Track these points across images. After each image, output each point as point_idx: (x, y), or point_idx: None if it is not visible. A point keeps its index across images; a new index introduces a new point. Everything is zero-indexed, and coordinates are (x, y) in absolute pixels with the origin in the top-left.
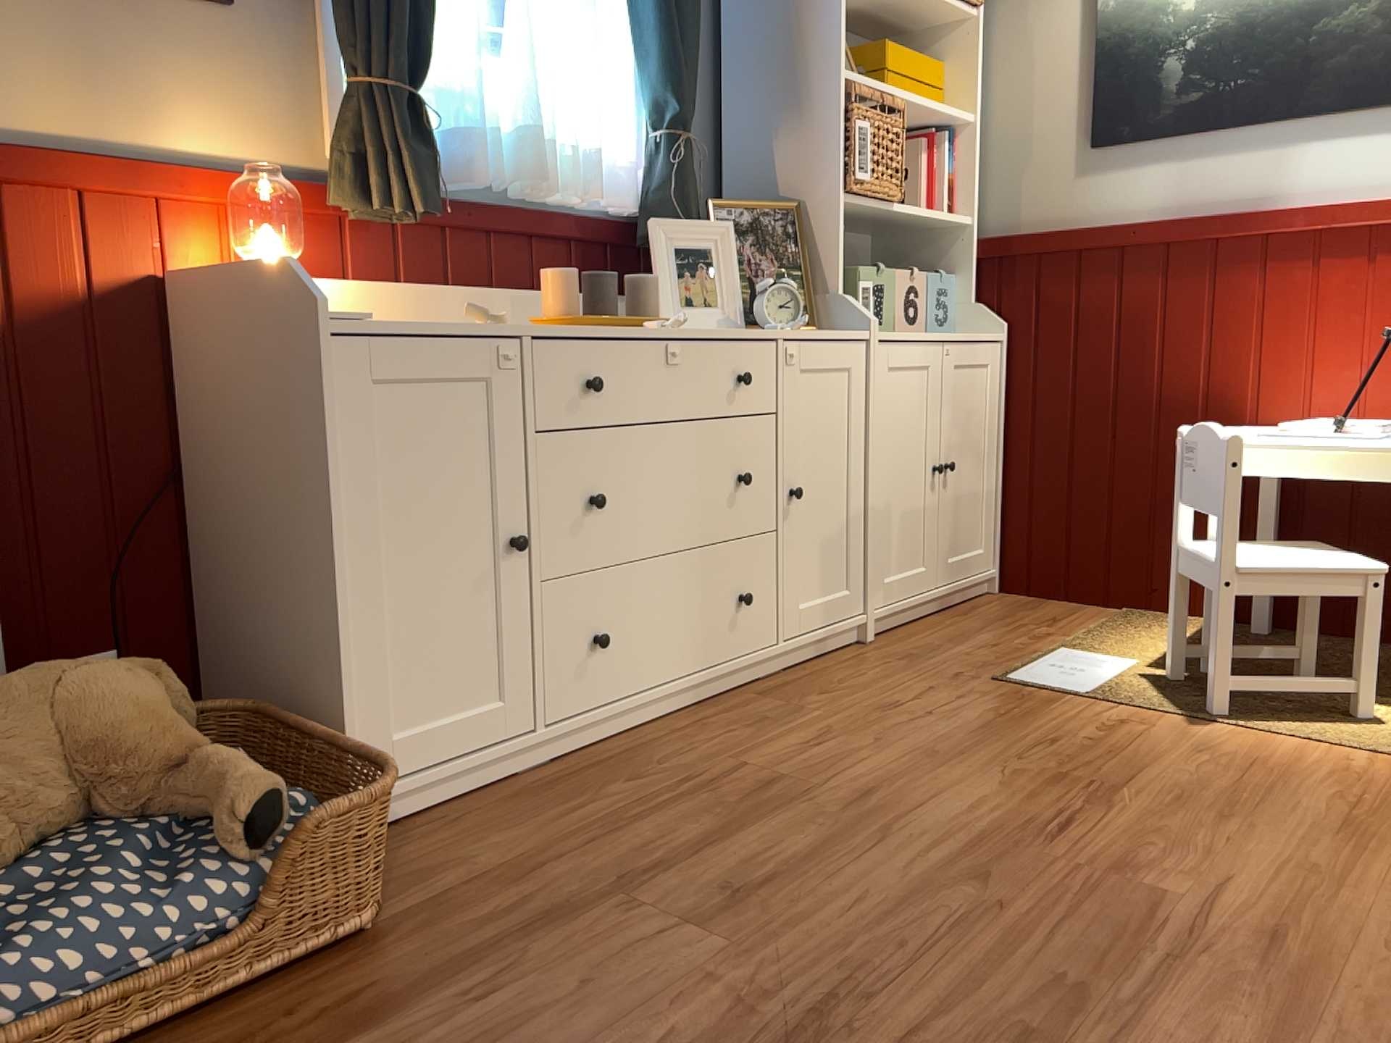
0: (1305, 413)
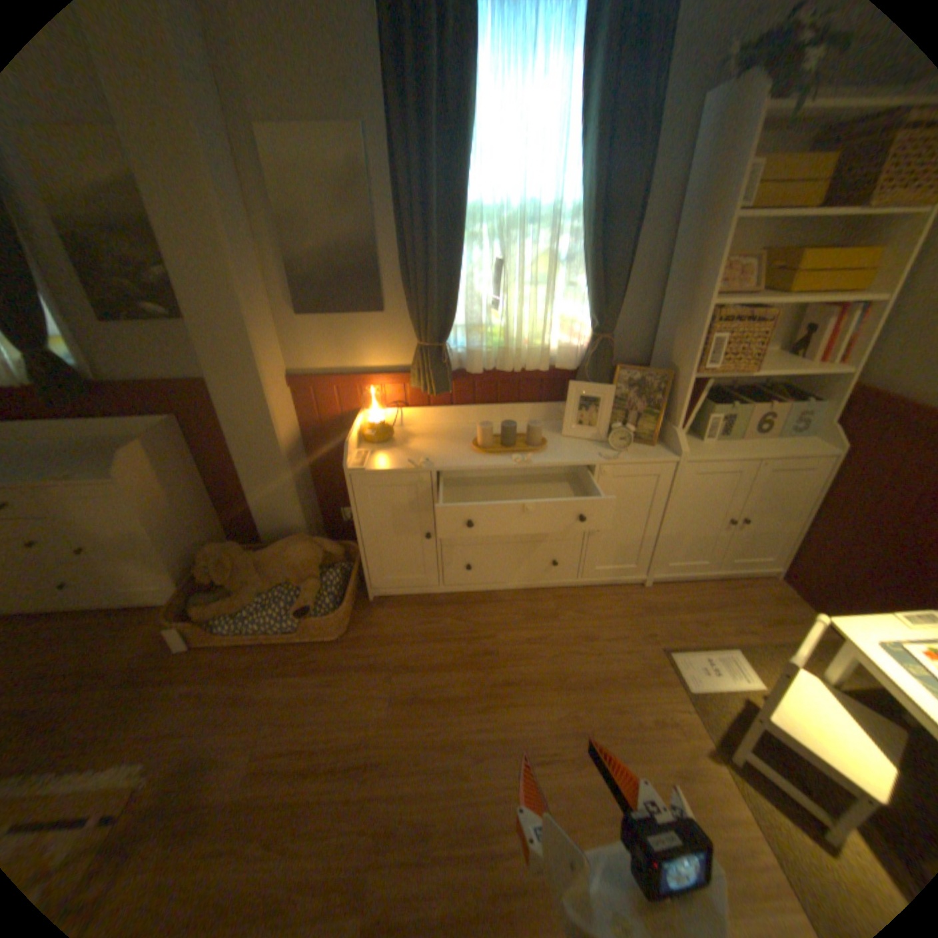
0: None
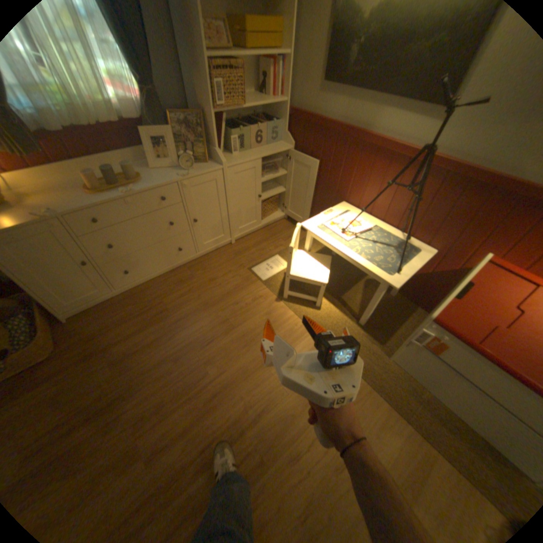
0: (359, 204)
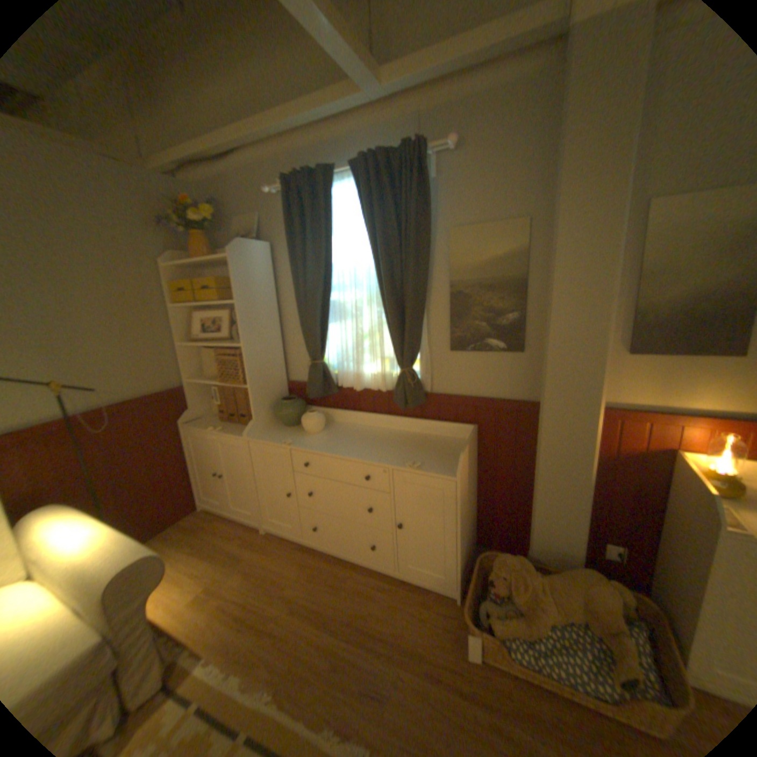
0: None
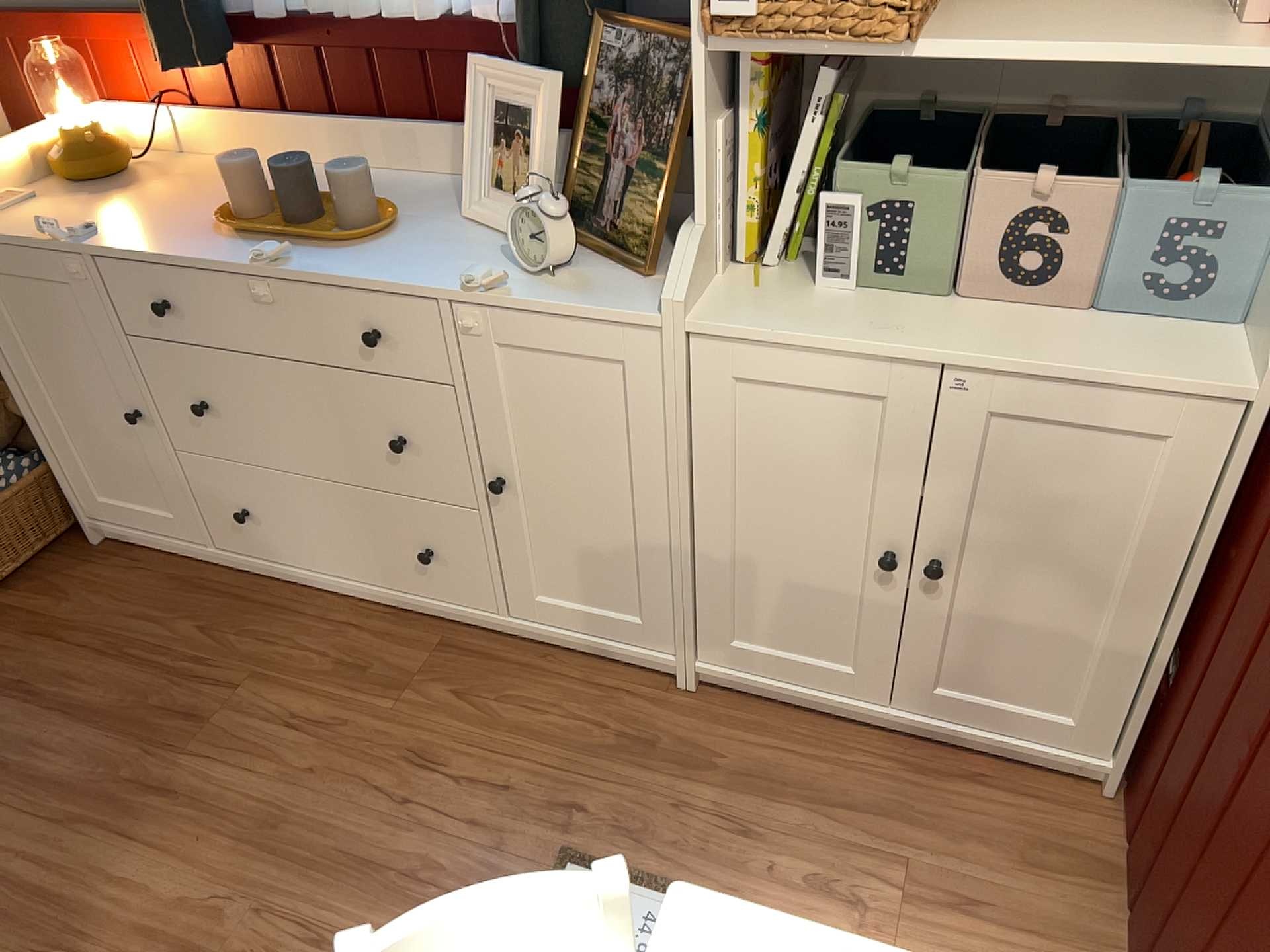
0: None
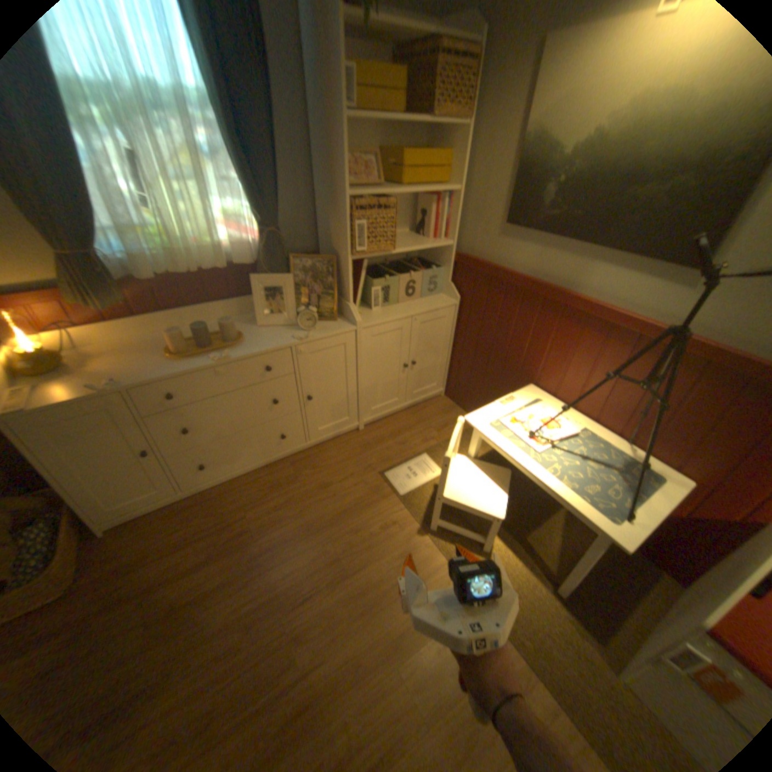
0: (556, 391)
